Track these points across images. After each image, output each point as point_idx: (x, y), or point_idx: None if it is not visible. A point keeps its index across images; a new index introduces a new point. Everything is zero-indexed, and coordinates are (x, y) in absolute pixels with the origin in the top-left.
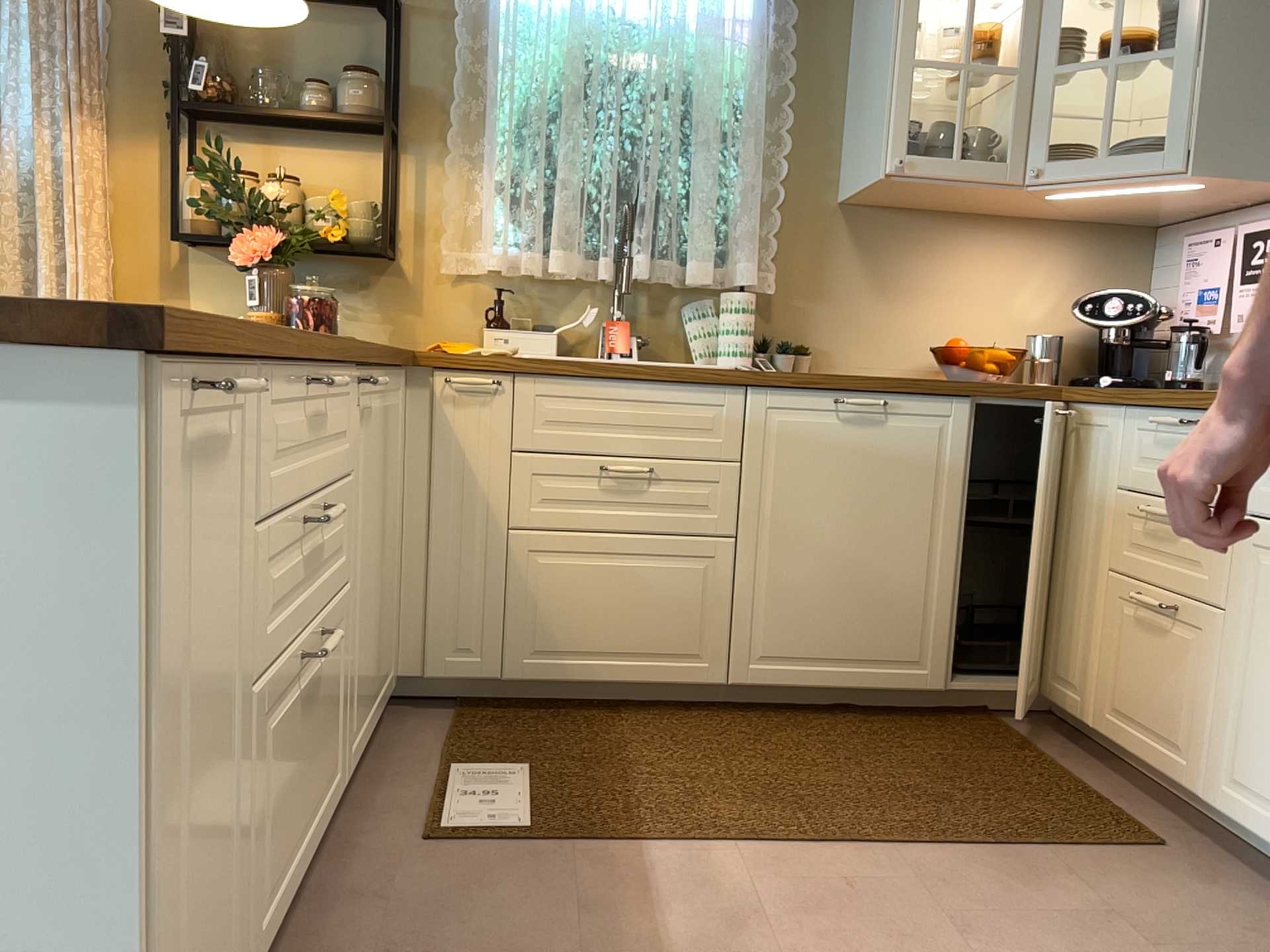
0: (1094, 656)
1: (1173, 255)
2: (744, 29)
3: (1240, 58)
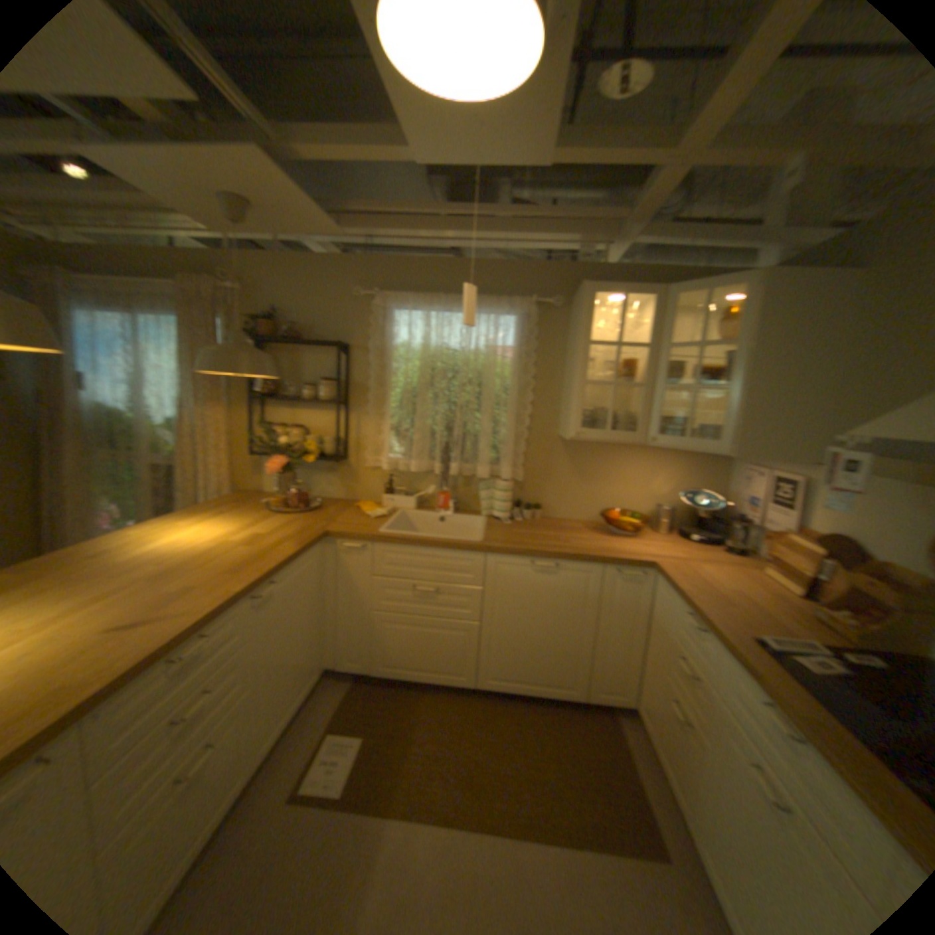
0: (660, 715)
1: (744, 467)
2: (511, 352)
3: (770, 393)
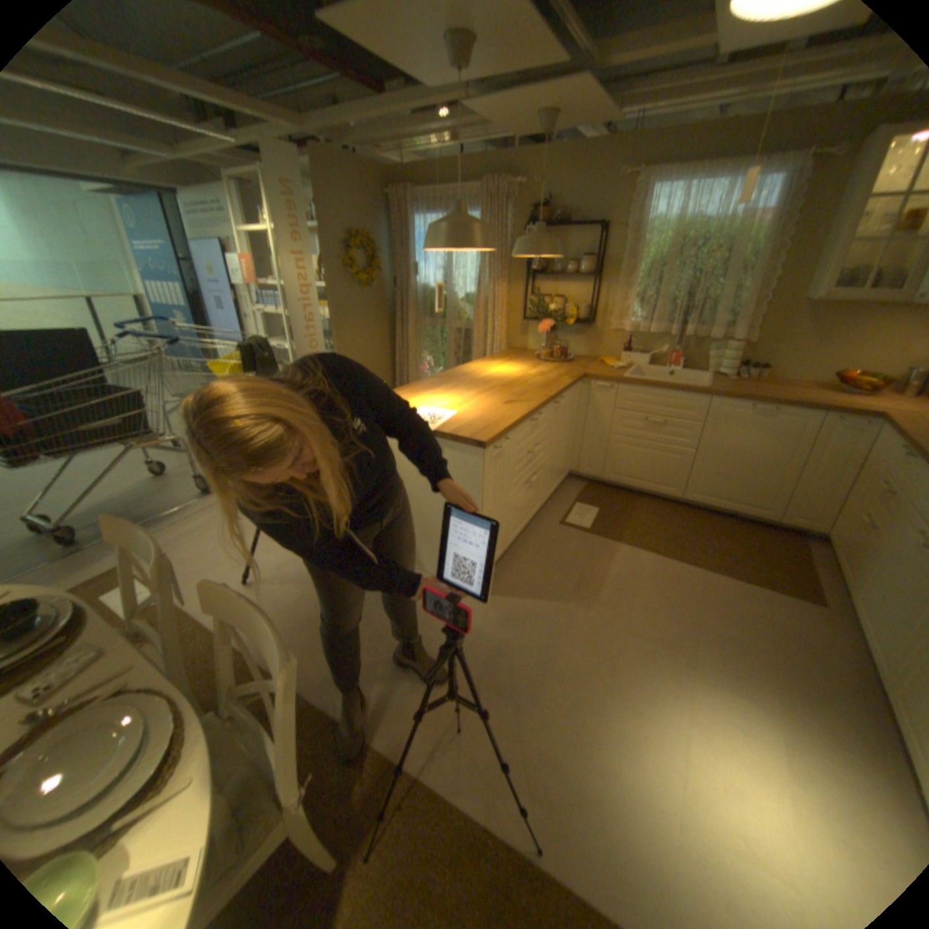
0: (848, 531)
1: None
2: (768, 214)
3: None
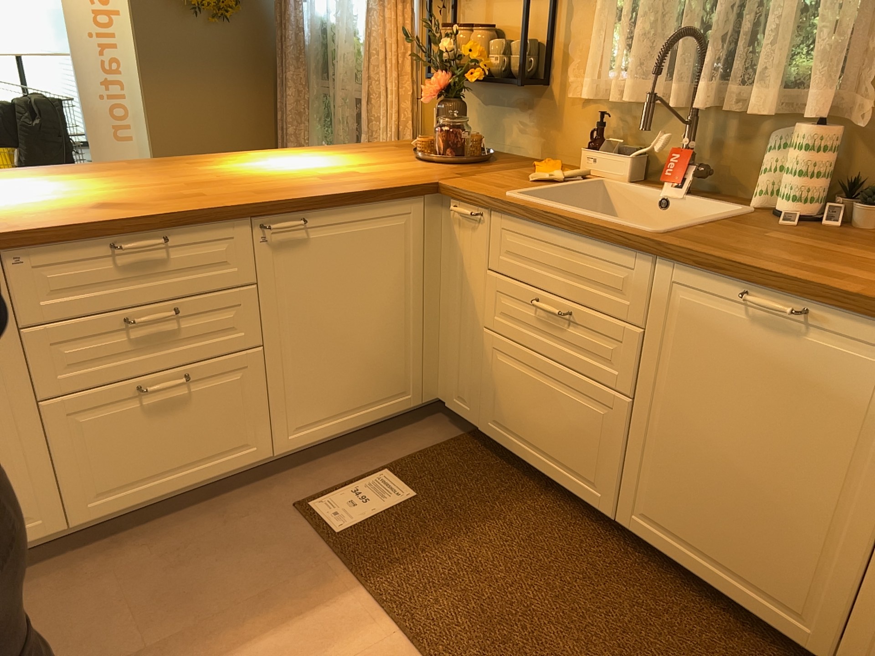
0: None
1: None
2: None
3: None
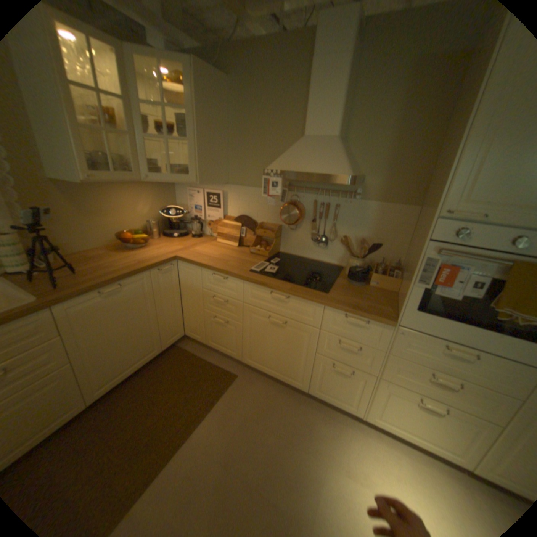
0: (202, 328)
1: (181, 189)
2: None
3: (205, 145)
